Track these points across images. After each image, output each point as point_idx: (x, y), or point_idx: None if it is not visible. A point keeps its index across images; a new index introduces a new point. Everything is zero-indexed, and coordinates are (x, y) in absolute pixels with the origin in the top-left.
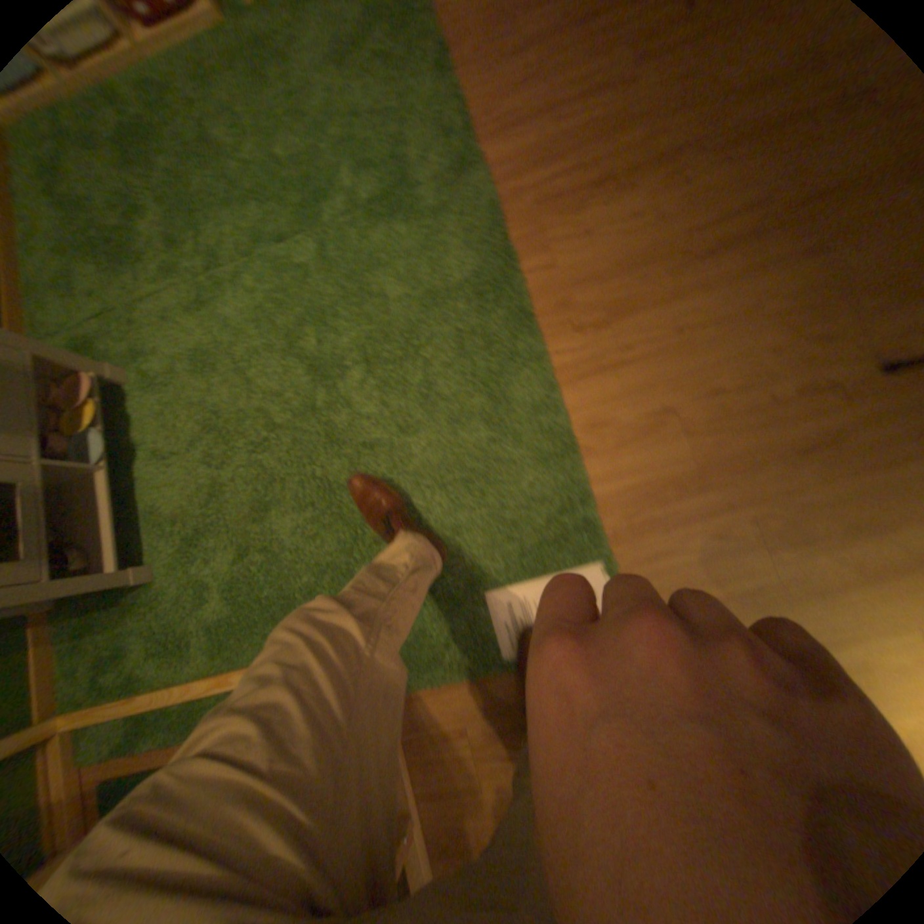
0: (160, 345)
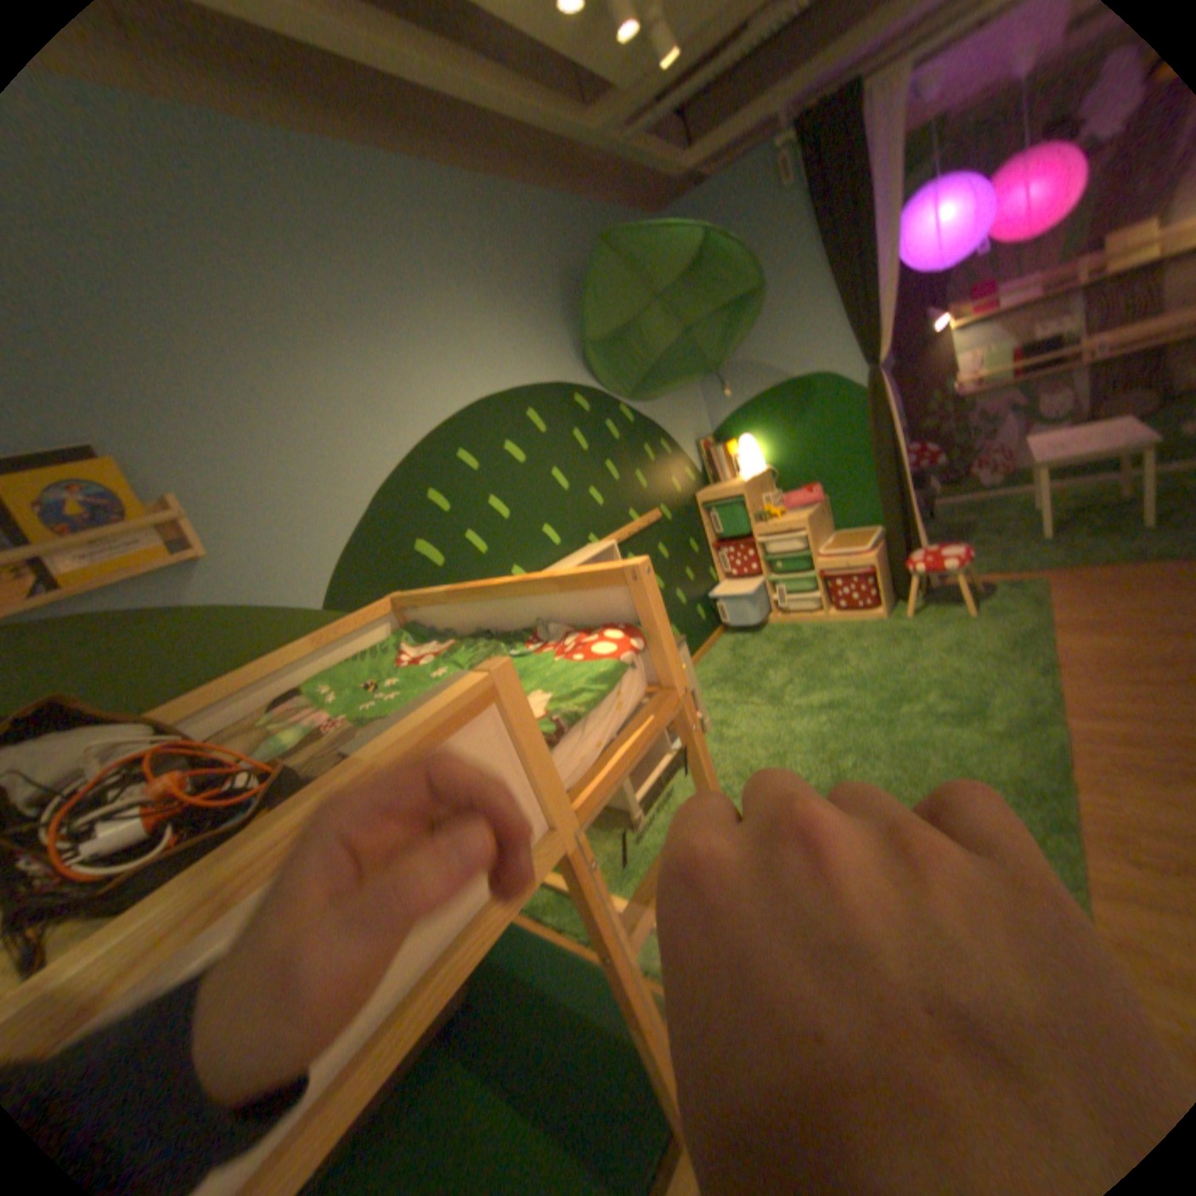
0: (741, 727)
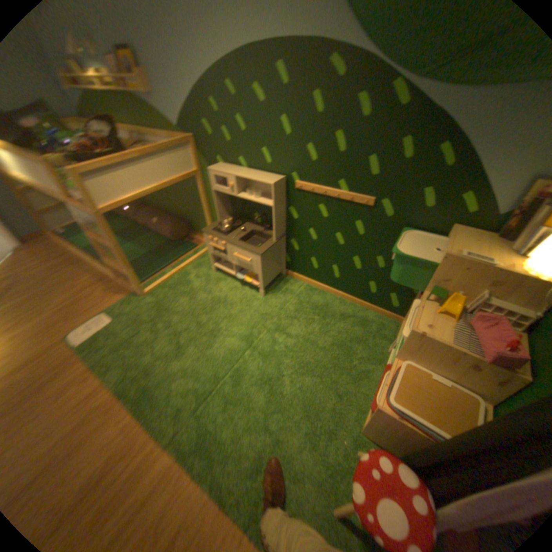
0: (256, 308)
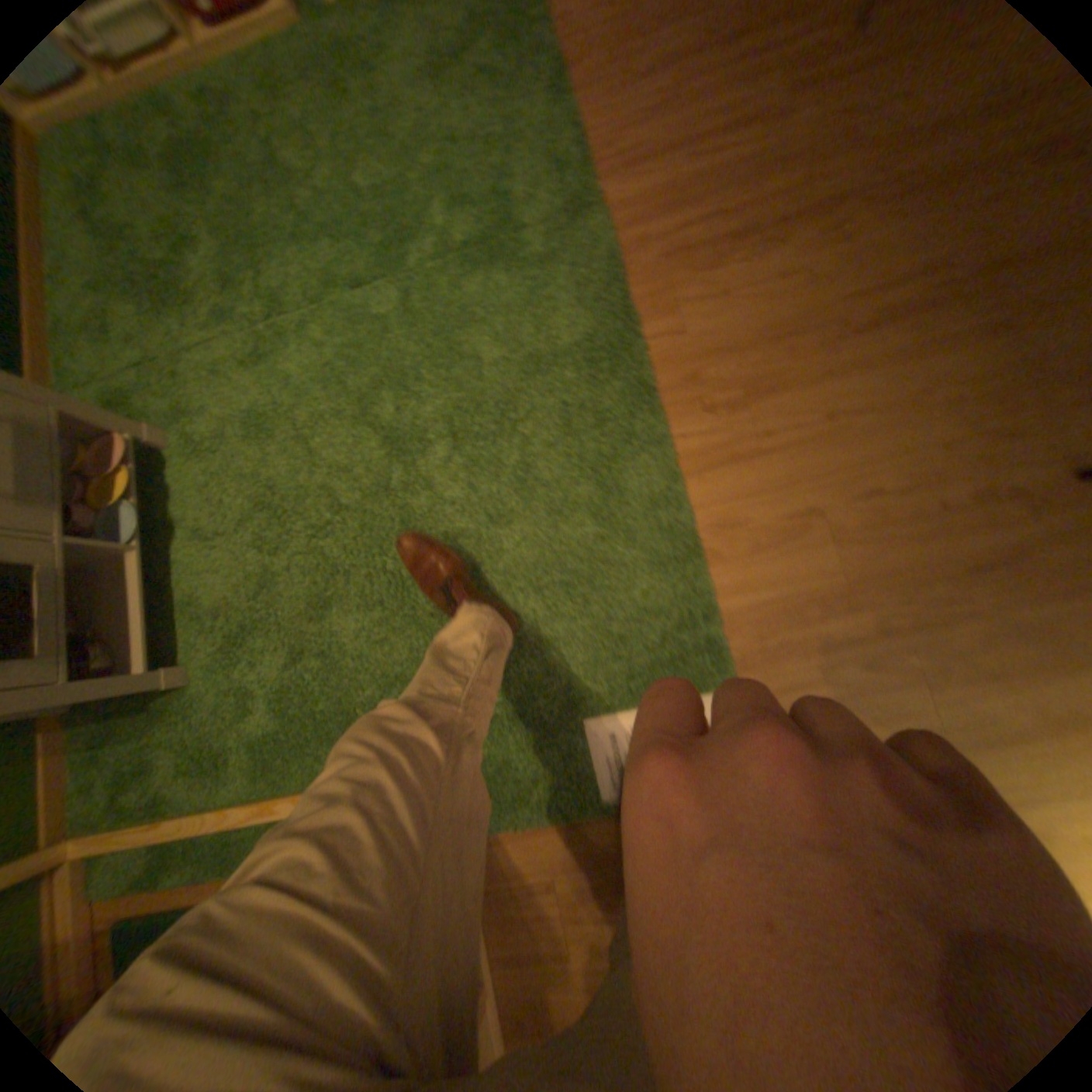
0: (209, 405)
